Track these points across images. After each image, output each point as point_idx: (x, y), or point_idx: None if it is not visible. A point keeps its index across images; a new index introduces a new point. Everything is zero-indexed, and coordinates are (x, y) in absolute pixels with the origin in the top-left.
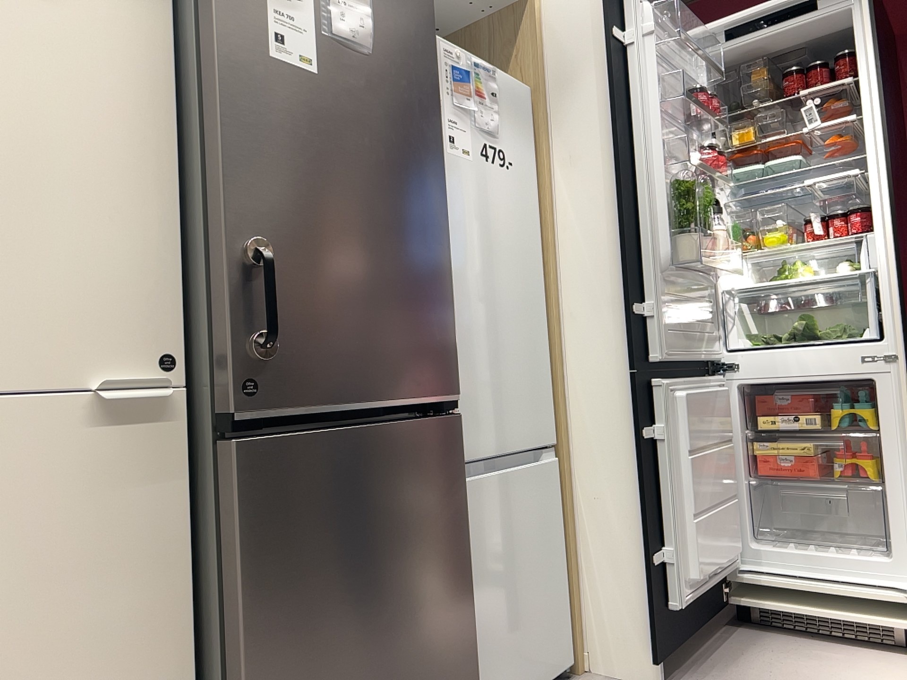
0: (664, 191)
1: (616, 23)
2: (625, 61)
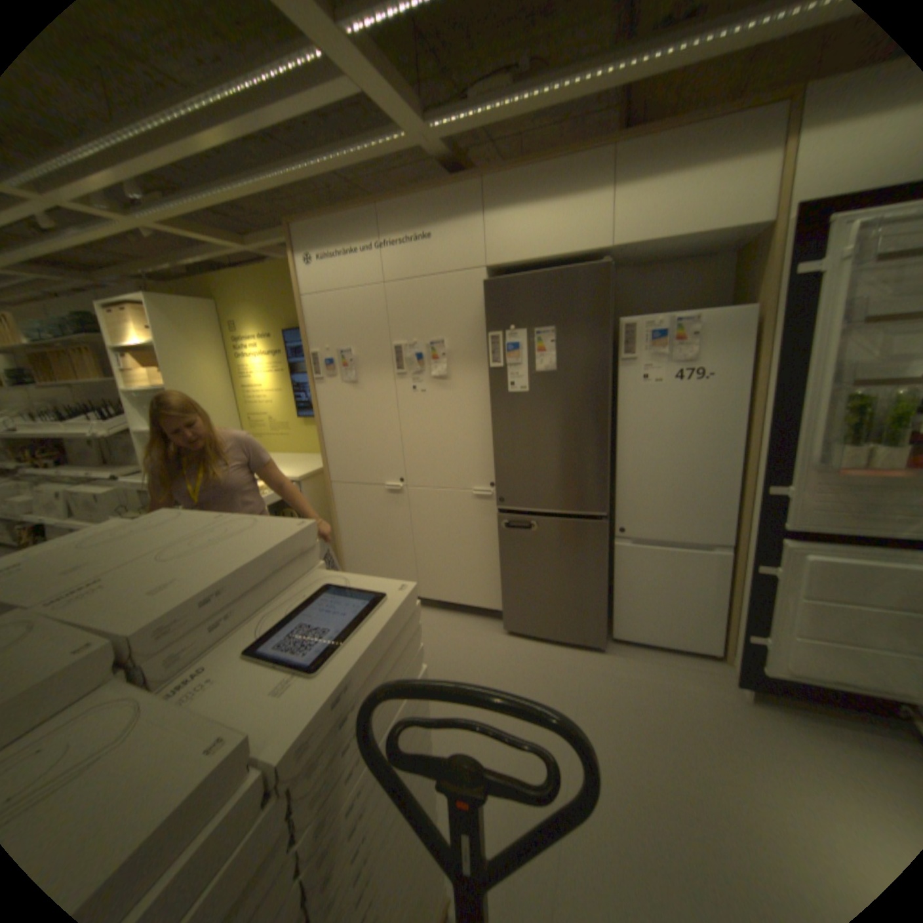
0: (826, 407)
1: (805, 260)
2: (817, 289)
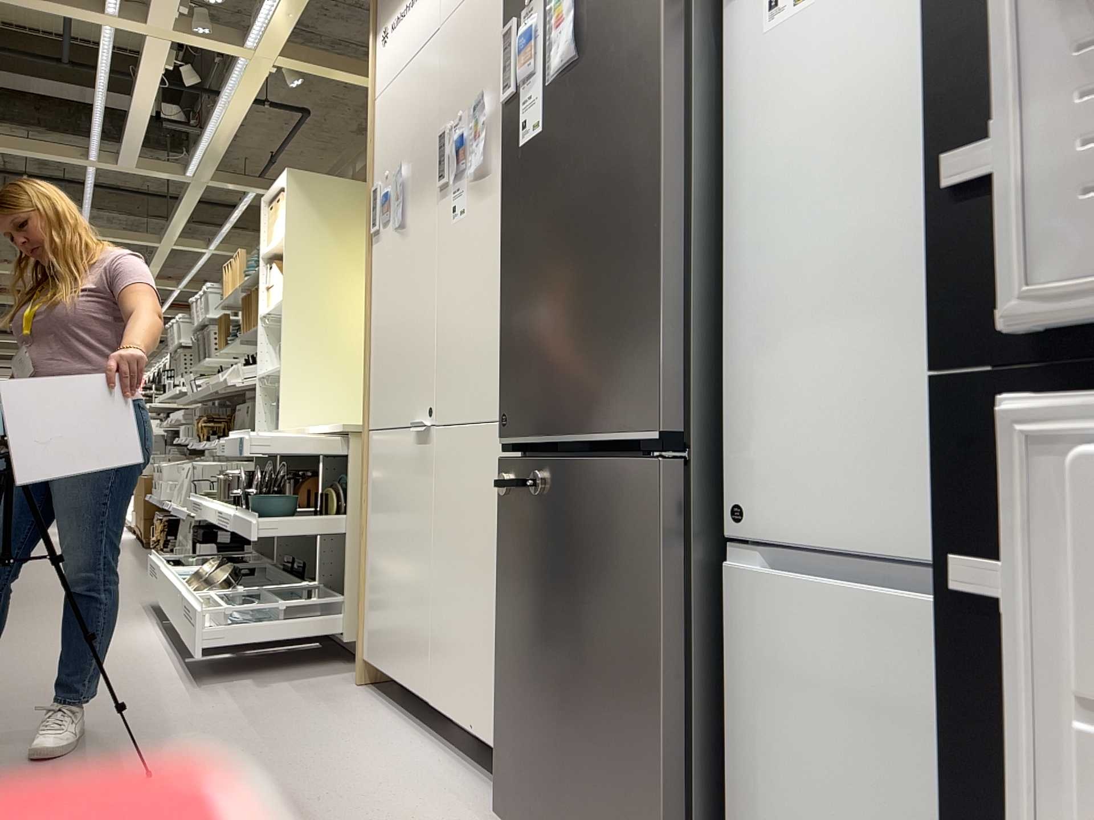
0: None
1: None
2: None
